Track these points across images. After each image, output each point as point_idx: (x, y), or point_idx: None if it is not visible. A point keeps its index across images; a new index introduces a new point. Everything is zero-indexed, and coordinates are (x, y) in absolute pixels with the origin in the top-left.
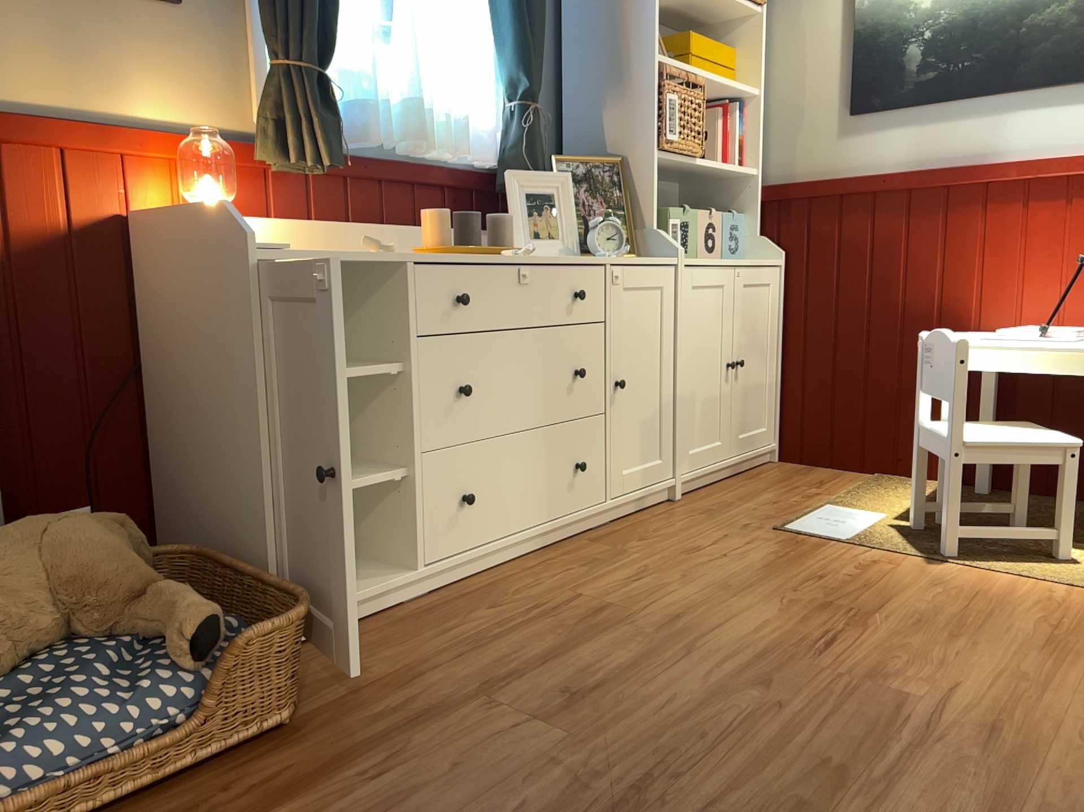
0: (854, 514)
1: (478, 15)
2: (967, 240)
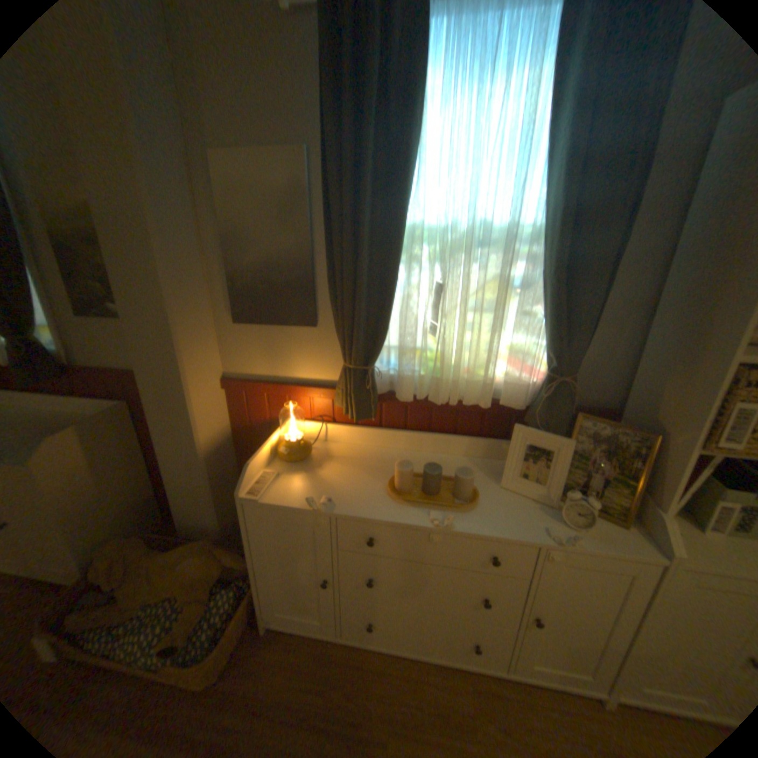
0: None
1: (535, 300)
2: None
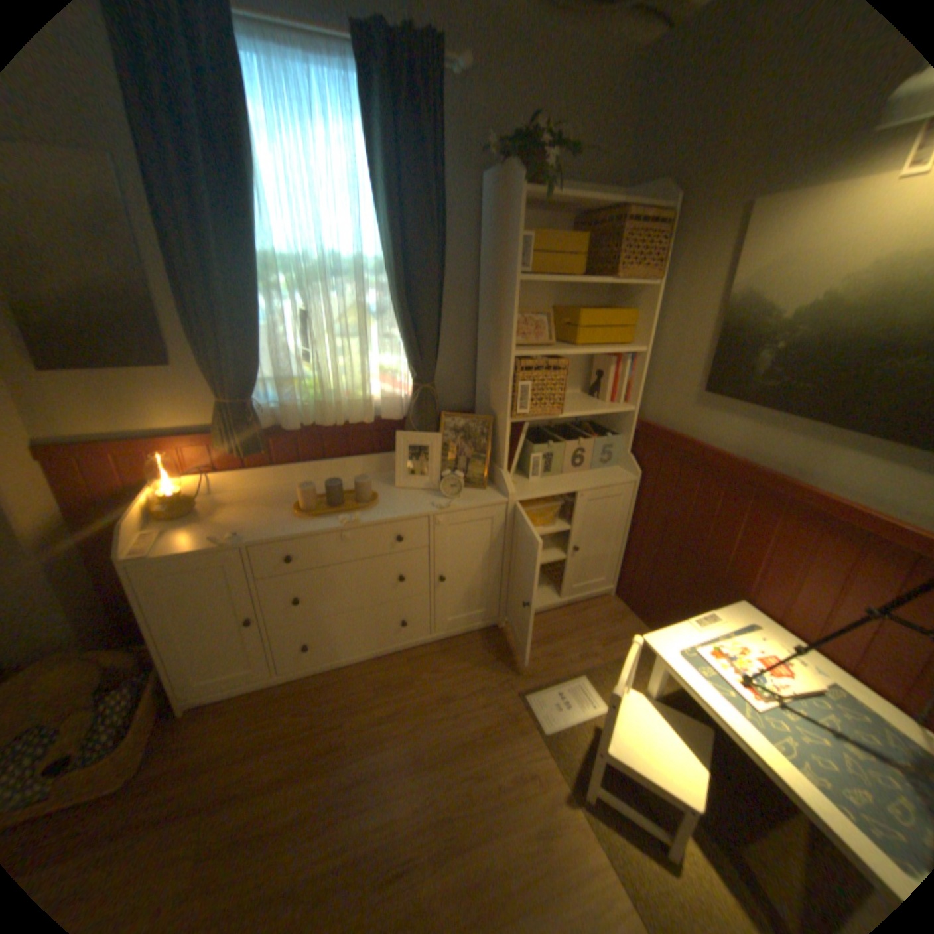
0: (589, 702)
1: (390, 323)
2: (766, 536)
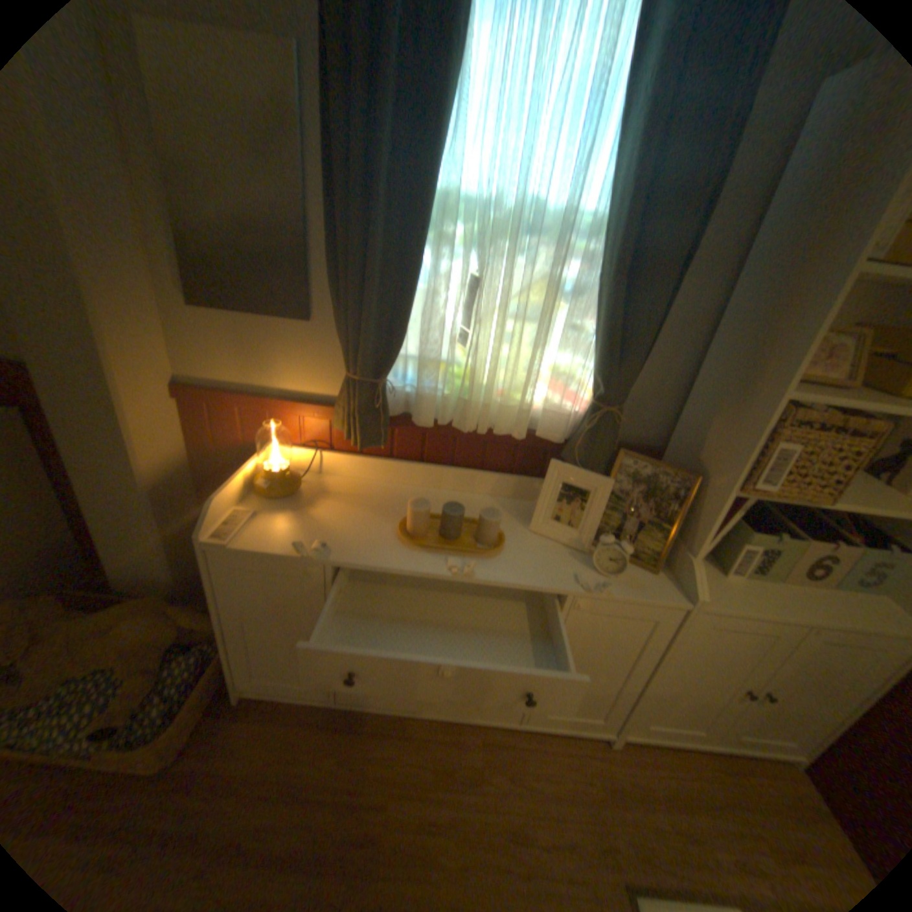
0: None
1: (587, 311)
2: None
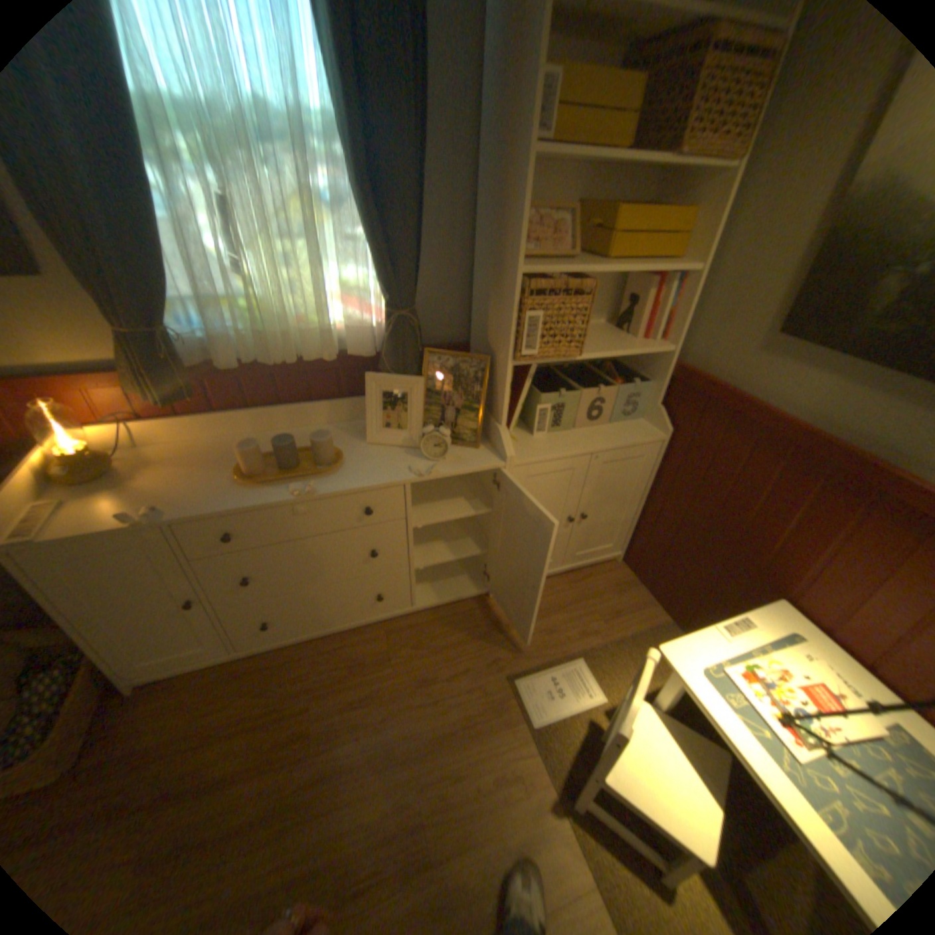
0: (585, 689)
1: (352, 220)
2: (832, 531)
